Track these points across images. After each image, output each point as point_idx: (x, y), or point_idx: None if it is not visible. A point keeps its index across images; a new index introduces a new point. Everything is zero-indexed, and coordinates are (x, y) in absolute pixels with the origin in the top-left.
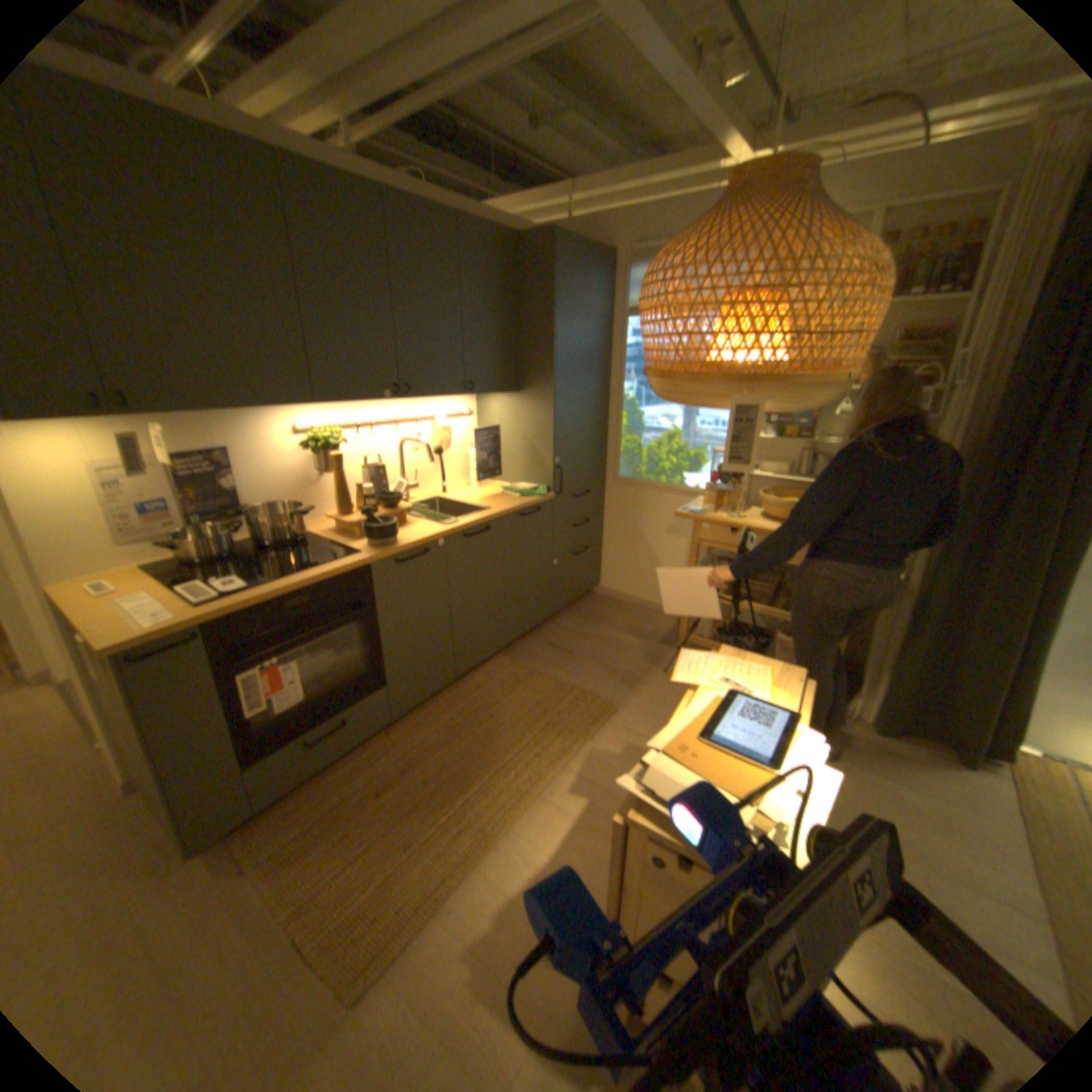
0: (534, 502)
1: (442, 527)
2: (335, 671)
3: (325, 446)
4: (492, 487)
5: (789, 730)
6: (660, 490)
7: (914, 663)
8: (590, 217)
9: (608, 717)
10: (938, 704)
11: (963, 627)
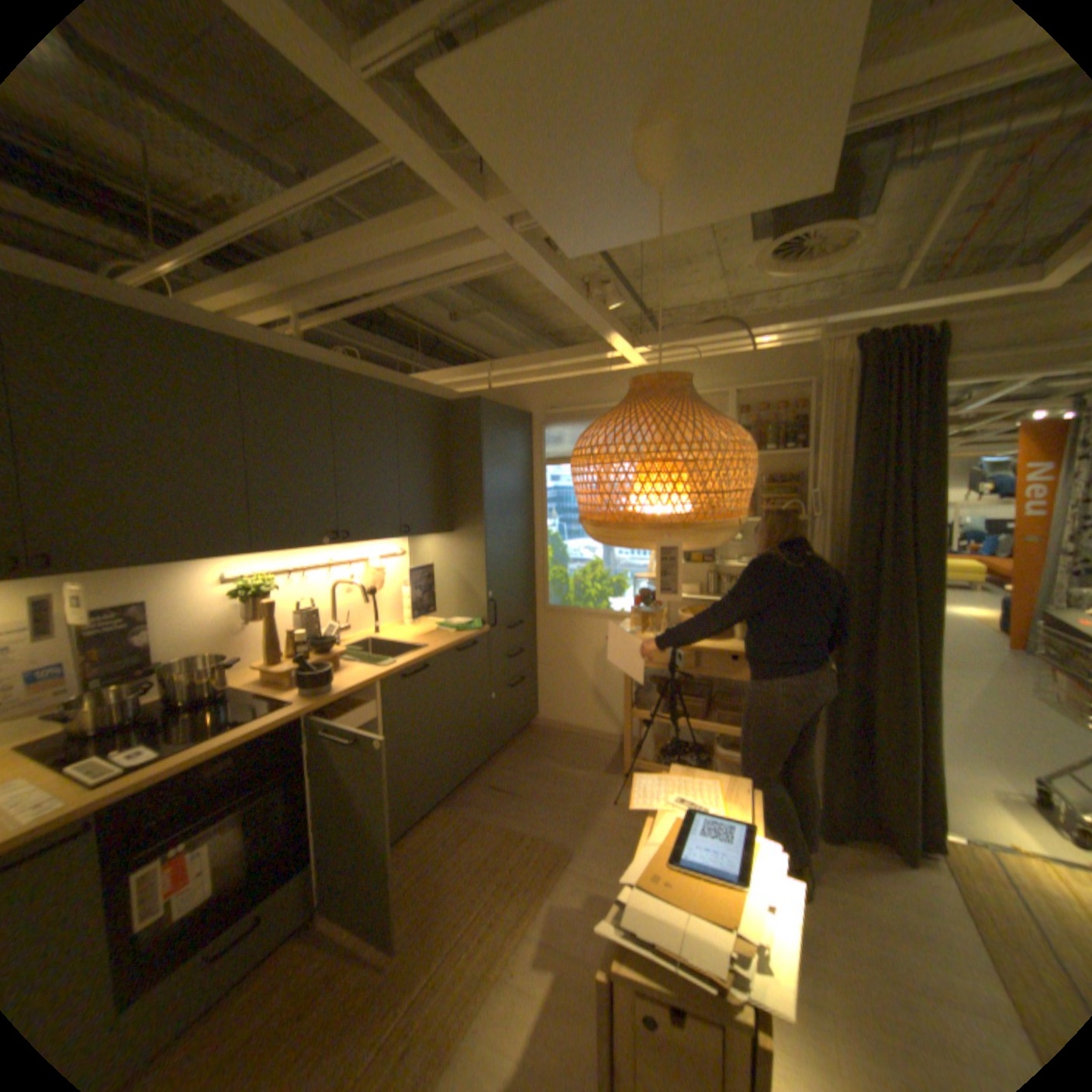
0: (470, 636)
1: (378, 669)
2: (251, 851)
3: (254, 593)
4: (426, 623)
5: (748, 844)
6: (589, 615)
7: (839, 763)
8: (507, 389)
9: (563, 865)
10: (869, 802)
11: (870, 723)
